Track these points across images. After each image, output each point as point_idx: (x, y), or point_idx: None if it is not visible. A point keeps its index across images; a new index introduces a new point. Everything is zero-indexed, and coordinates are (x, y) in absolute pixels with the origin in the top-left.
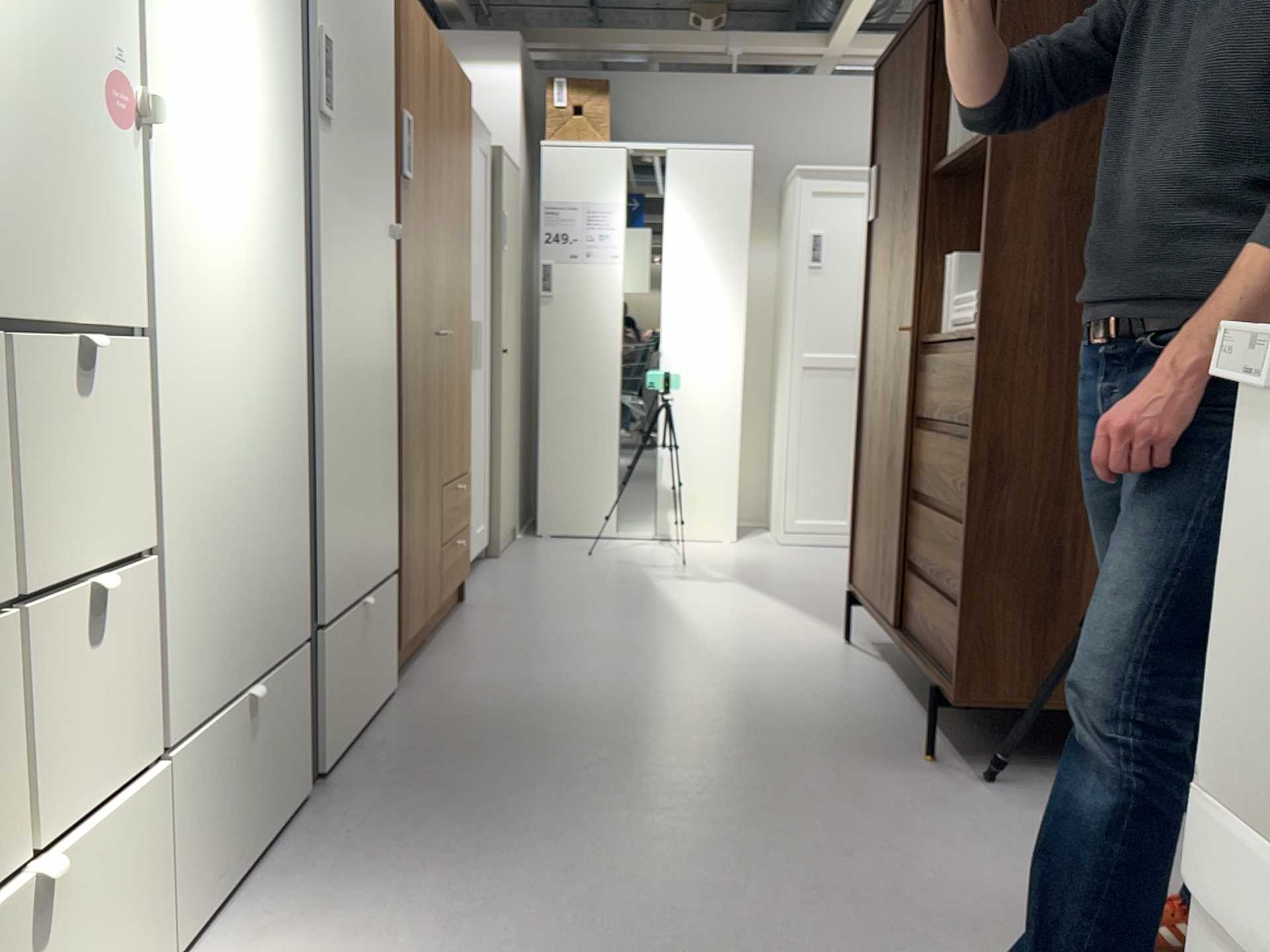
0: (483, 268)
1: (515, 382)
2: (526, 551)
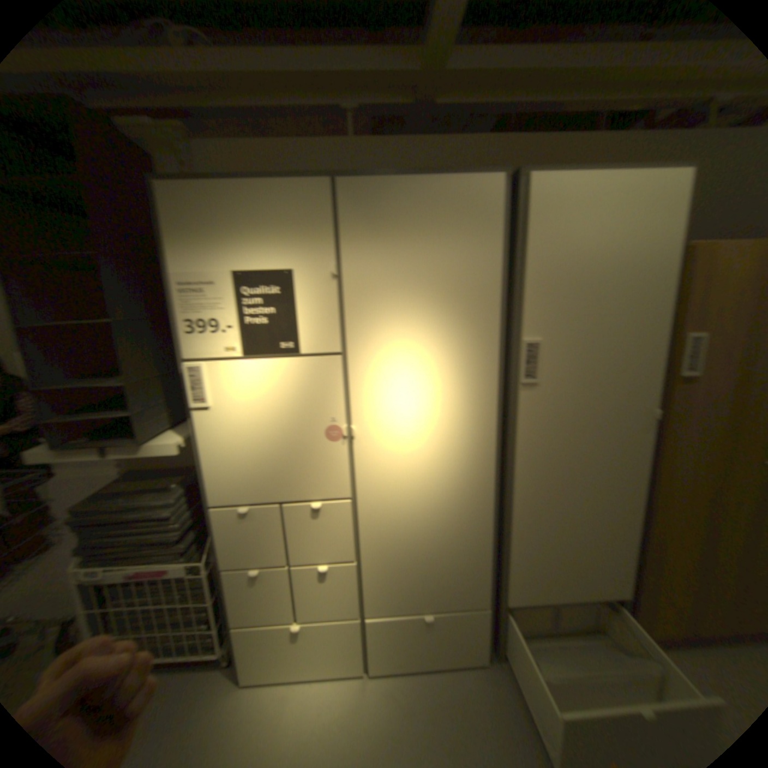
0: None
1: None
2: None
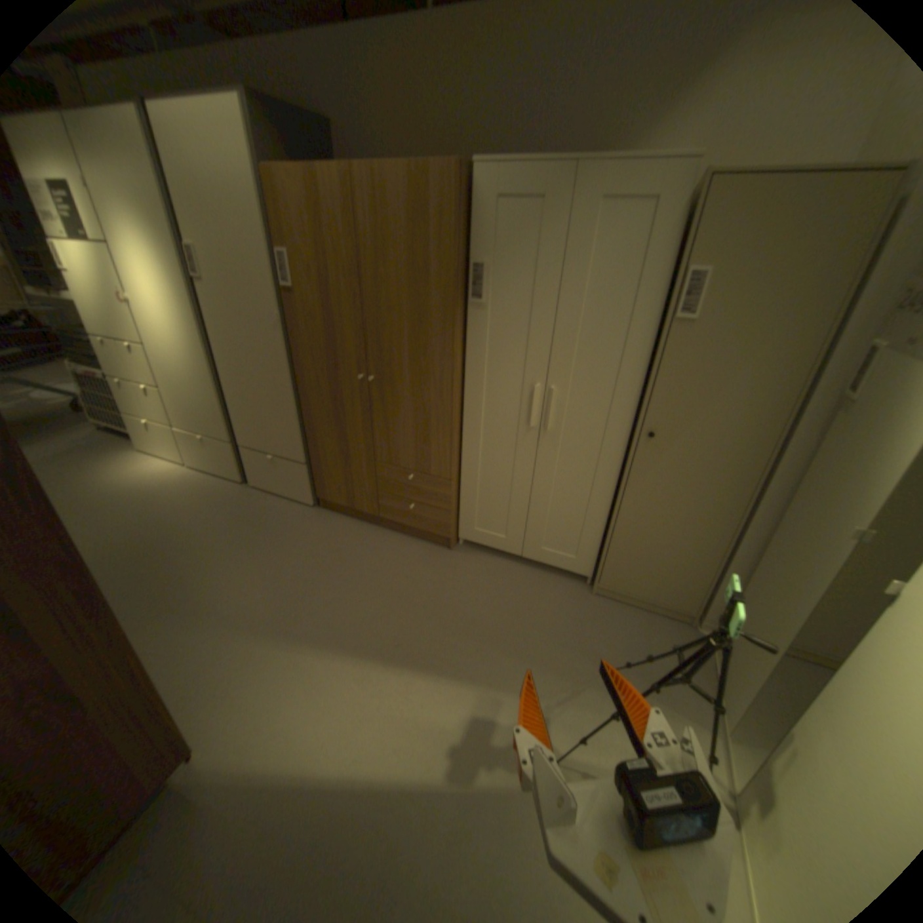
0: (612, 339)
1: (731, 485)
2: (630, 622)
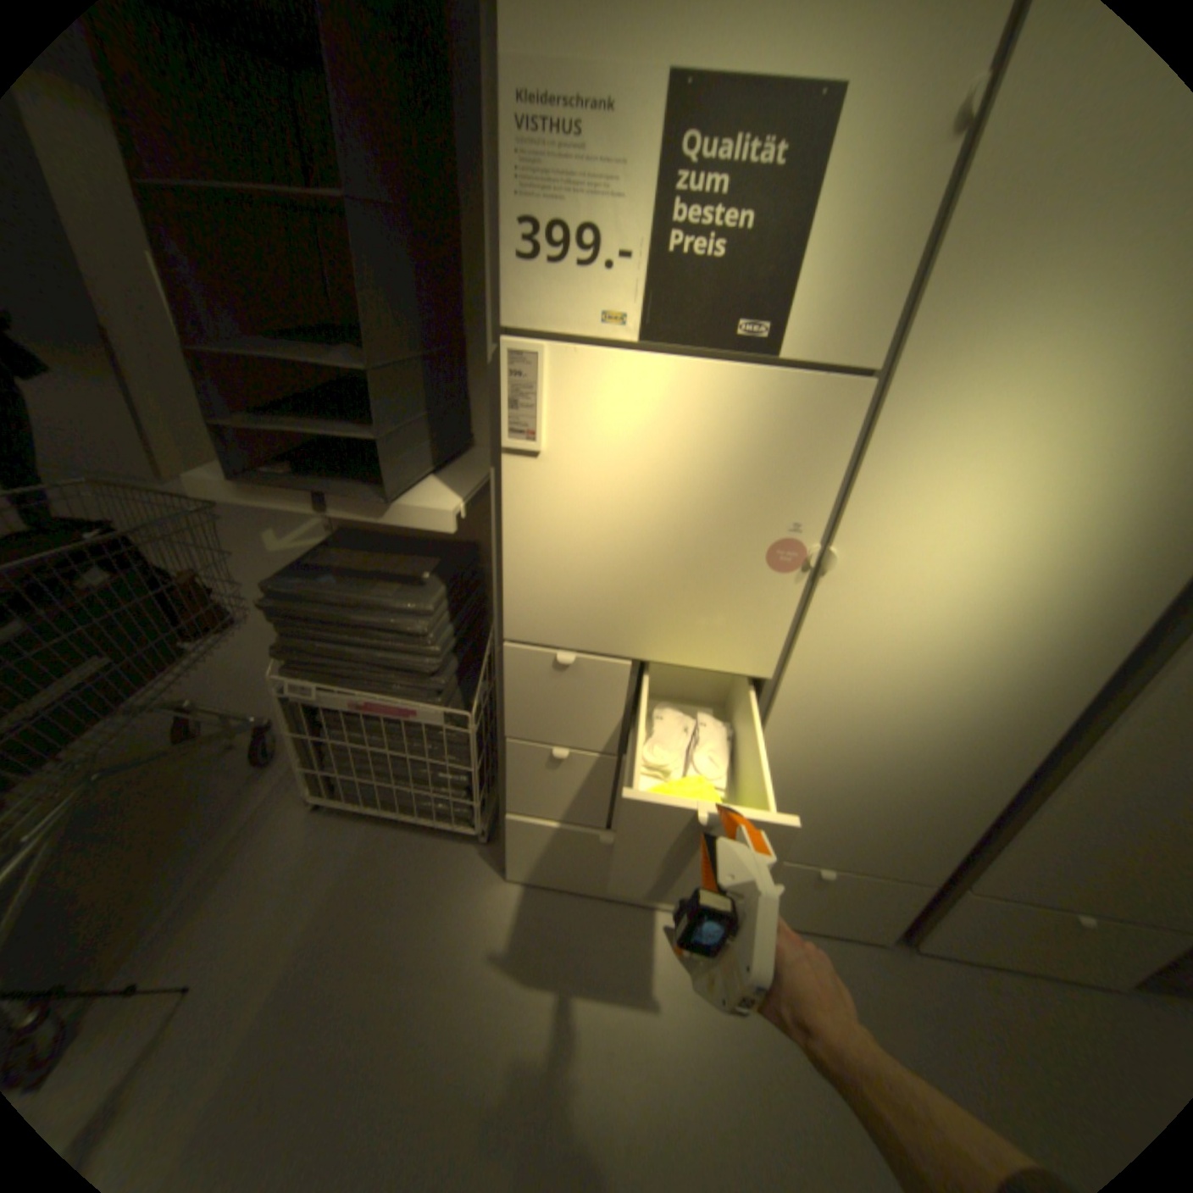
0: None
1: None
2: None
